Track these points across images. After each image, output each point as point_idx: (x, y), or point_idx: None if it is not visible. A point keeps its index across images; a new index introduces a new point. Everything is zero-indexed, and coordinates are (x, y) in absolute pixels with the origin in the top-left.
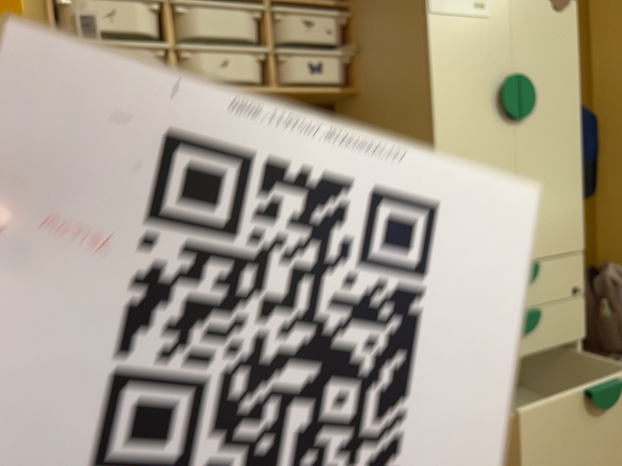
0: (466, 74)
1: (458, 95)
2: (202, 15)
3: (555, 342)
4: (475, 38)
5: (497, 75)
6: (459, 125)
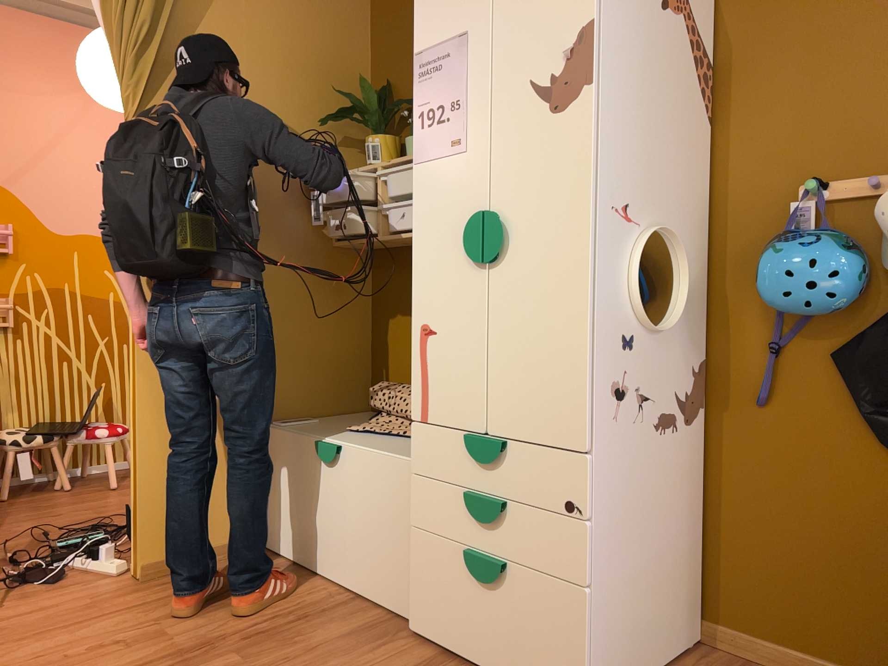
0: (438, 217)
1: (430, 239)
2: (395, 179)
3: (531, 561)
4: (449, 178)
5: (468, 213)
6: (430, 269)
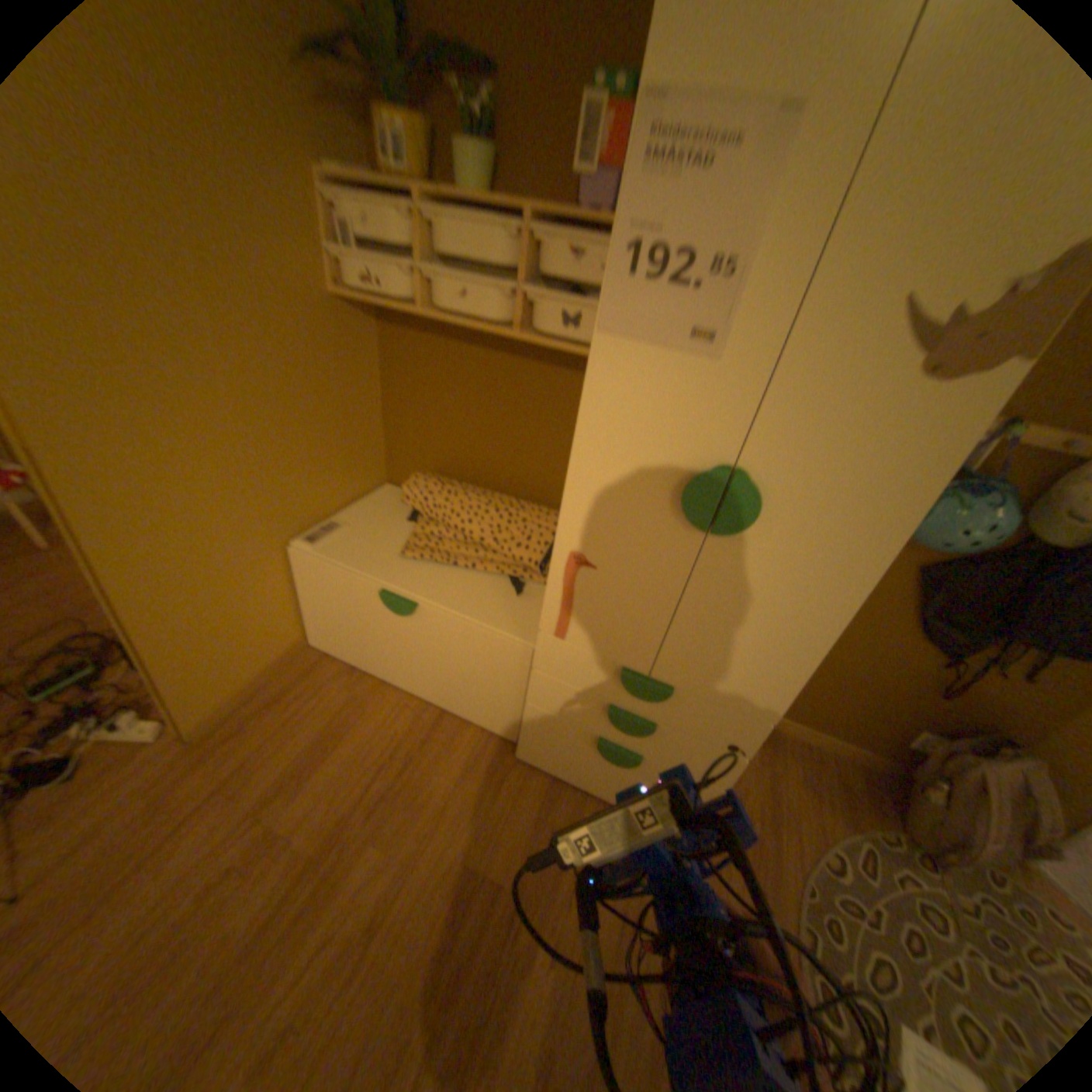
0: (633, 436)
1: (610, 460)
2: (449, 226)
3: (672, 762)
4: (670, 388)
5: (694, 455)
6: (602, 496)
